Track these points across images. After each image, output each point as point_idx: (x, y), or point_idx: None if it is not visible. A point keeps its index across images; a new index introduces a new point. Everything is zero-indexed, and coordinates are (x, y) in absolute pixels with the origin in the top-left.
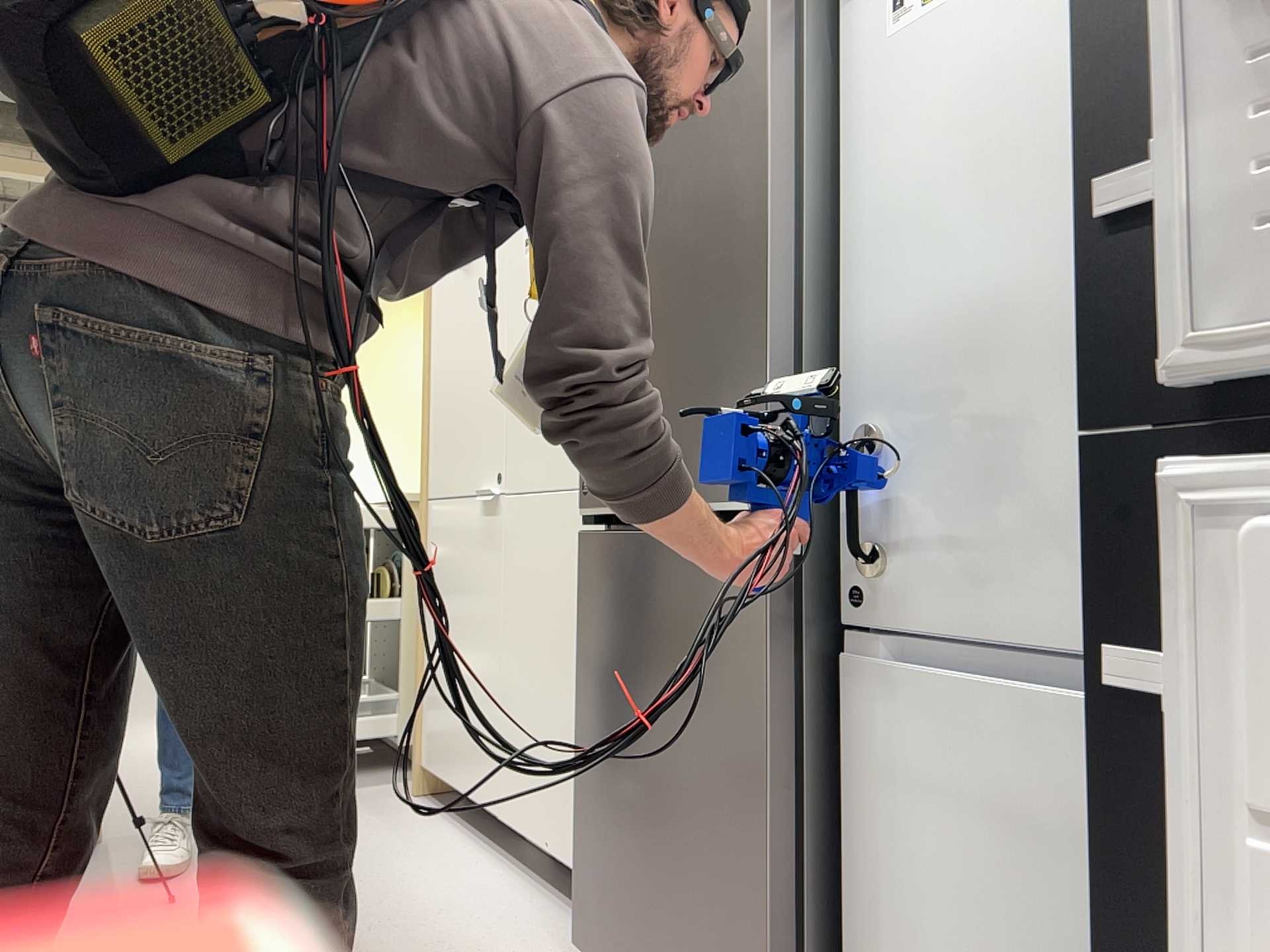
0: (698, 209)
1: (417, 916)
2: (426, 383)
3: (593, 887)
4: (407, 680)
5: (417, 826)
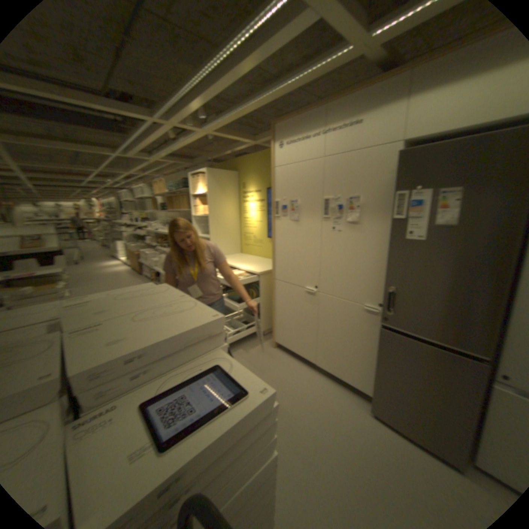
0: (467, 273)
1: (319, 400)
2: (275, 248)
3: (377, 401)
4: (263, 317)
5: (286, 361)
